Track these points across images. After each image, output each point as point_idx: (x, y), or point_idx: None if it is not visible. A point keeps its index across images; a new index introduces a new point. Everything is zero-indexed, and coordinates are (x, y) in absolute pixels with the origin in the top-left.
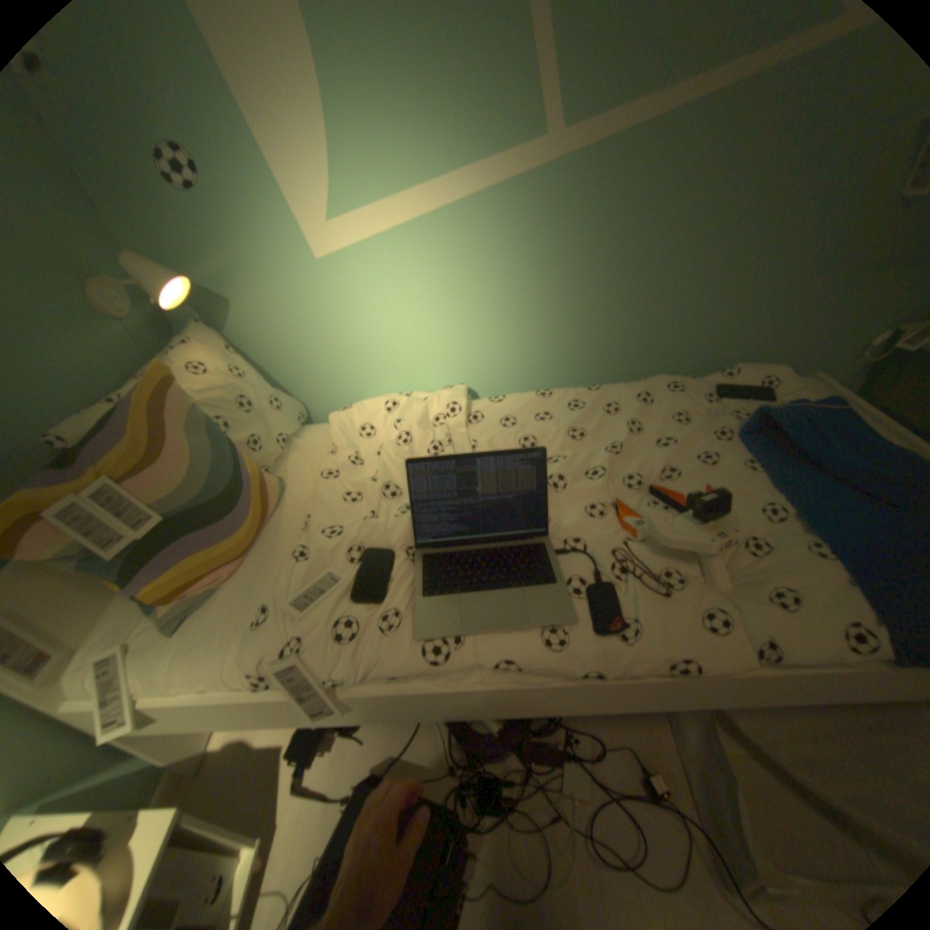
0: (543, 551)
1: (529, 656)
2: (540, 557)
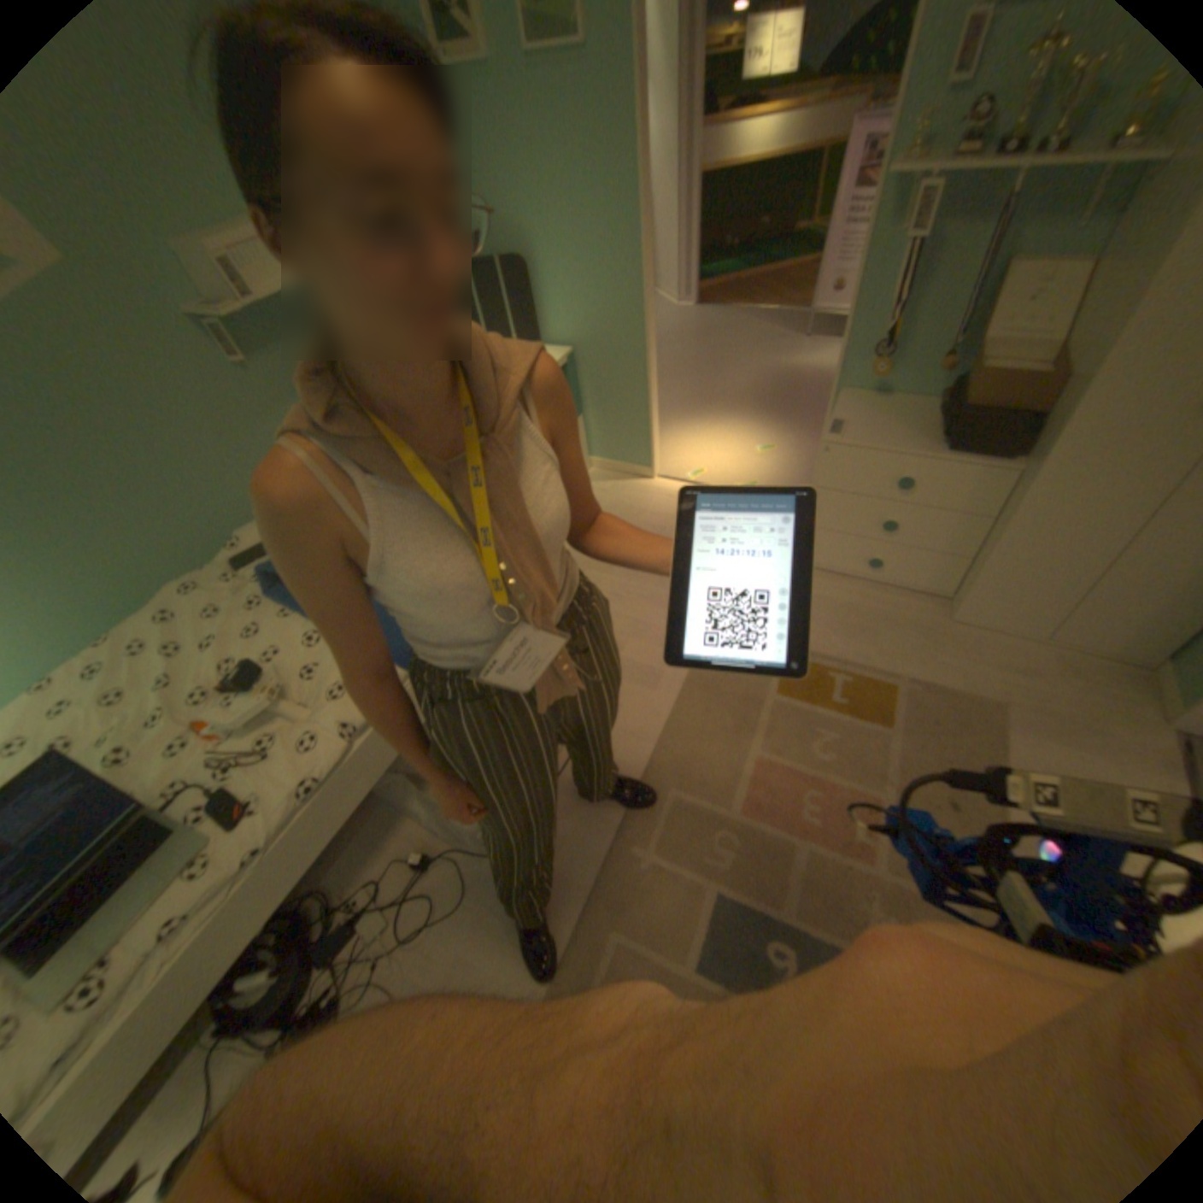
0: (146, 822)
1: (185, 902)
2: (146, 829)
